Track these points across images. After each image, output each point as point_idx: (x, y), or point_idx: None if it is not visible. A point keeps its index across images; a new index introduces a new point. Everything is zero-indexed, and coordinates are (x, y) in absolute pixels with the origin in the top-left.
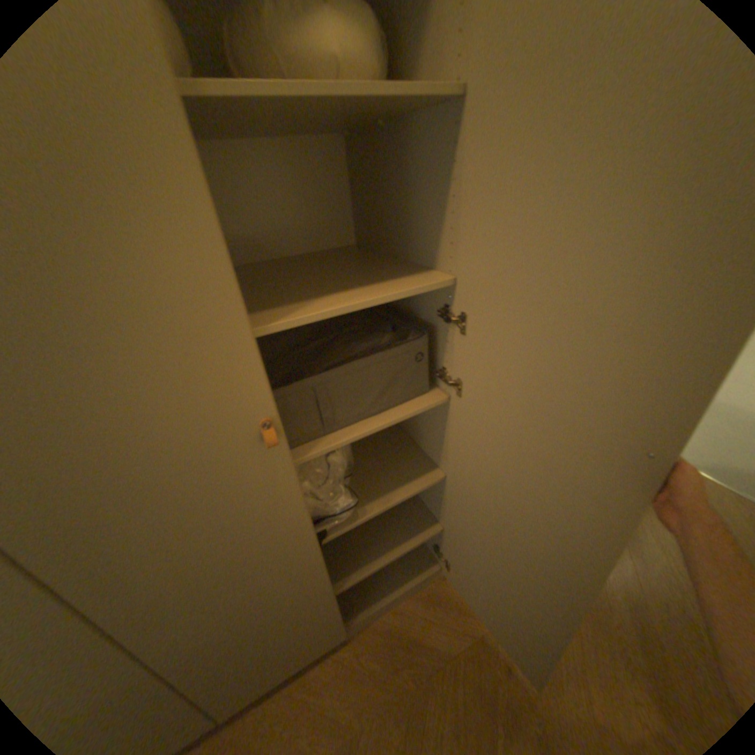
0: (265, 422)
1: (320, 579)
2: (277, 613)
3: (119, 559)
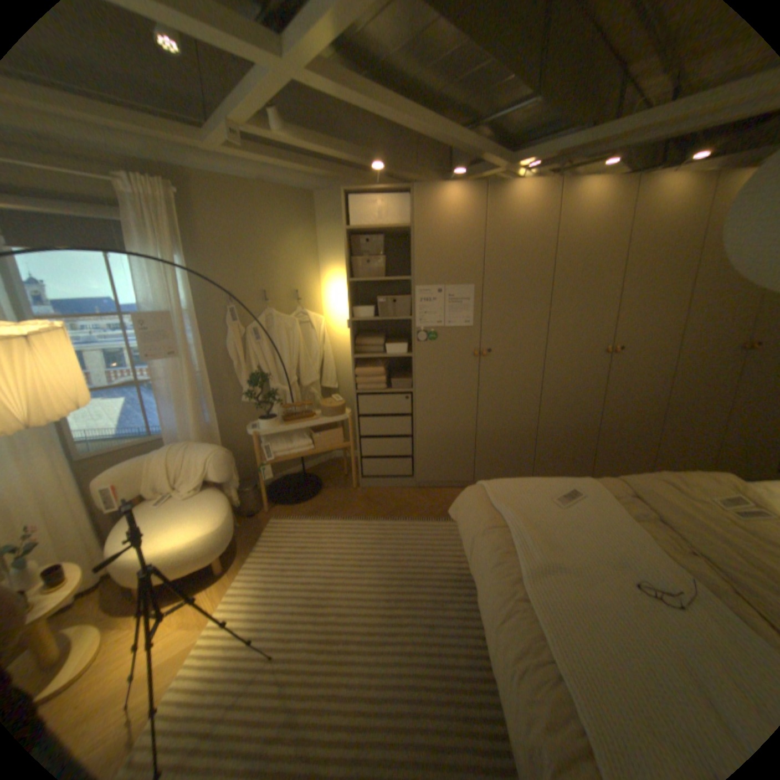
0: (608, 346)
1: (596, 425)
2: (576, 431)
3: (558, 372)
